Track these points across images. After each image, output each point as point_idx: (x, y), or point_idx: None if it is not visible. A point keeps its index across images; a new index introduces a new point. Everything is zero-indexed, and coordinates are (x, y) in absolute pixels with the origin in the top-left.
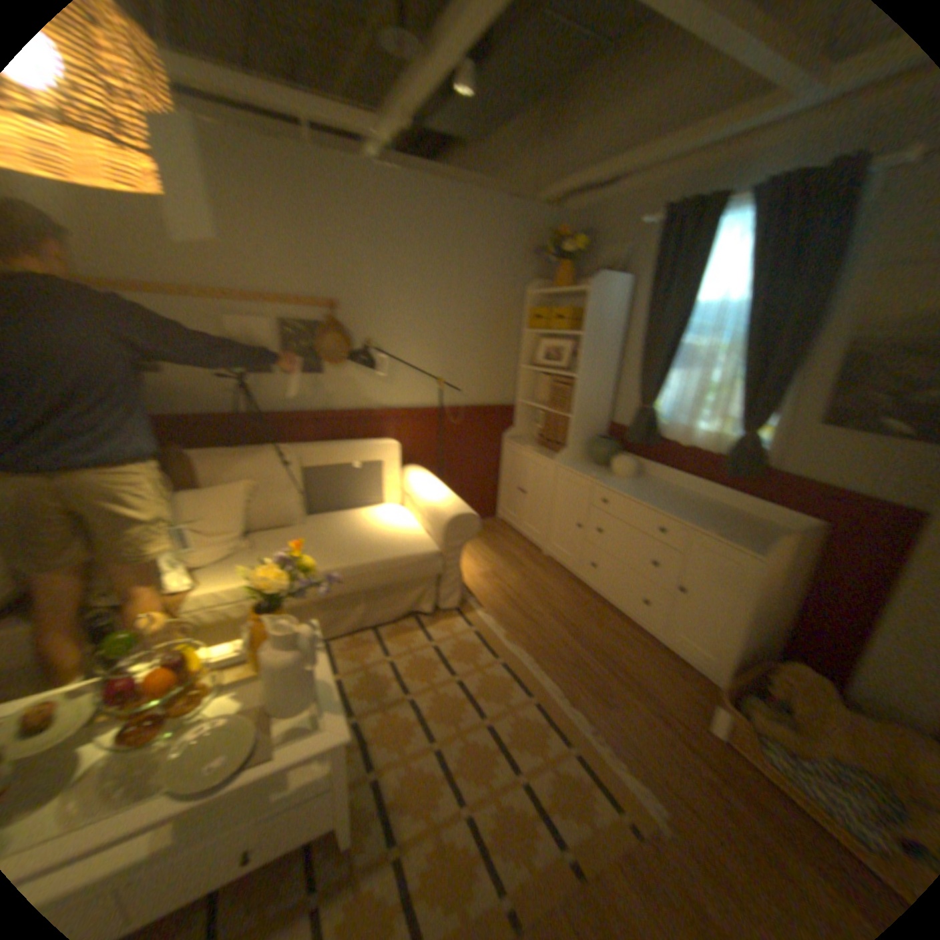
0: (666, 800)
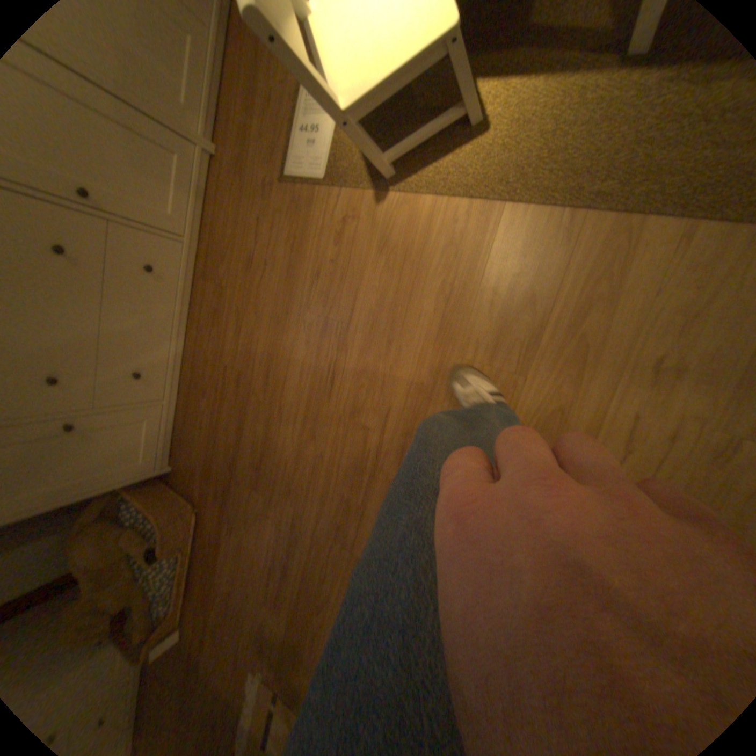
0: (236, 673)
